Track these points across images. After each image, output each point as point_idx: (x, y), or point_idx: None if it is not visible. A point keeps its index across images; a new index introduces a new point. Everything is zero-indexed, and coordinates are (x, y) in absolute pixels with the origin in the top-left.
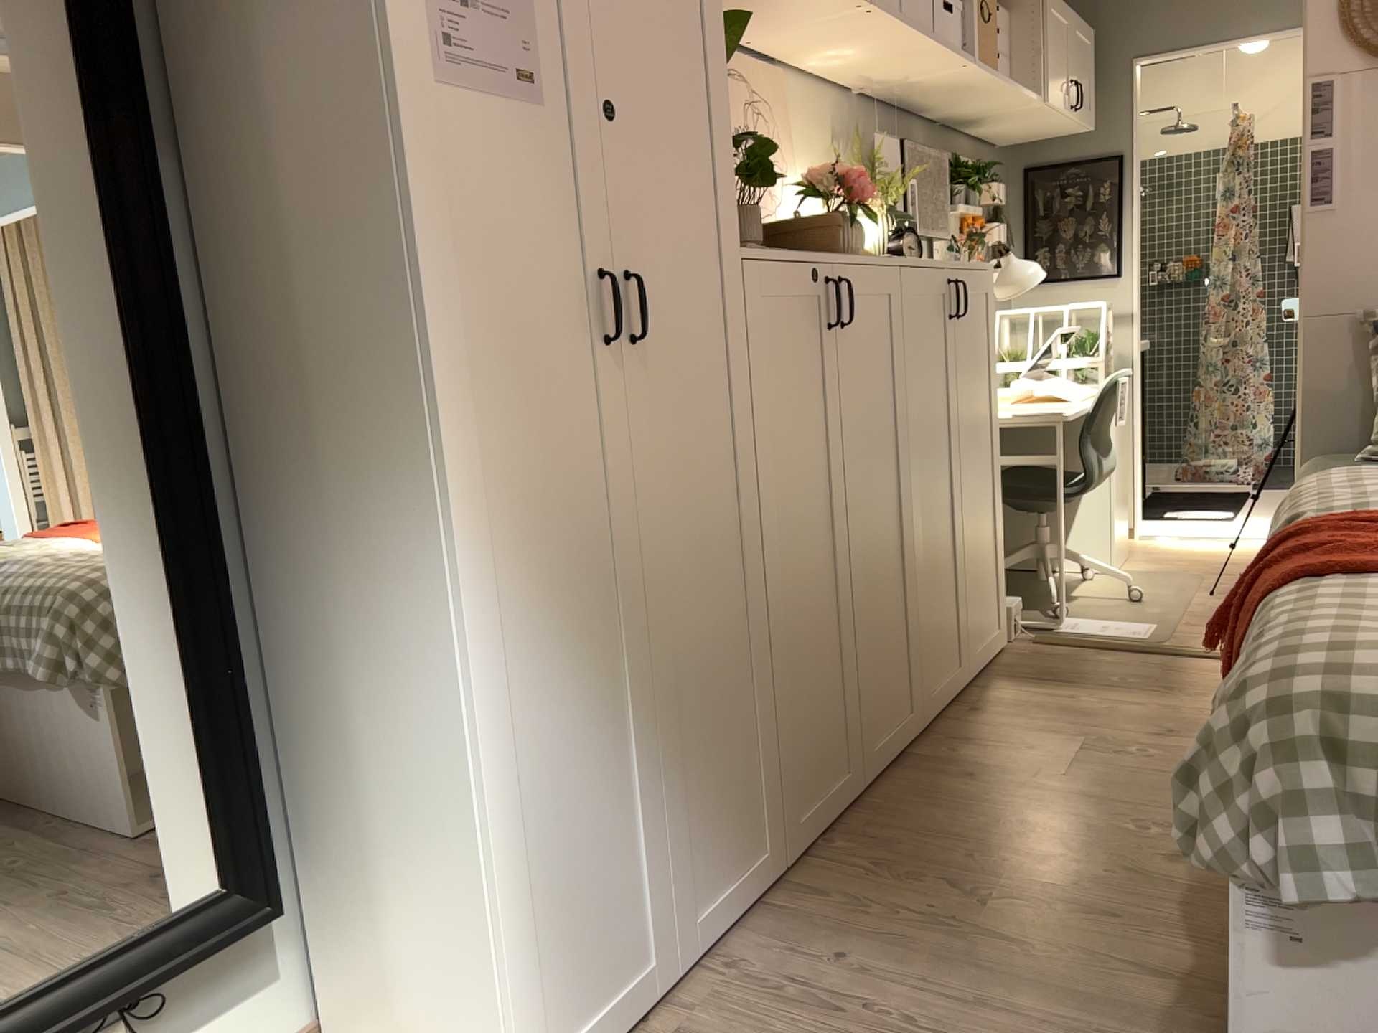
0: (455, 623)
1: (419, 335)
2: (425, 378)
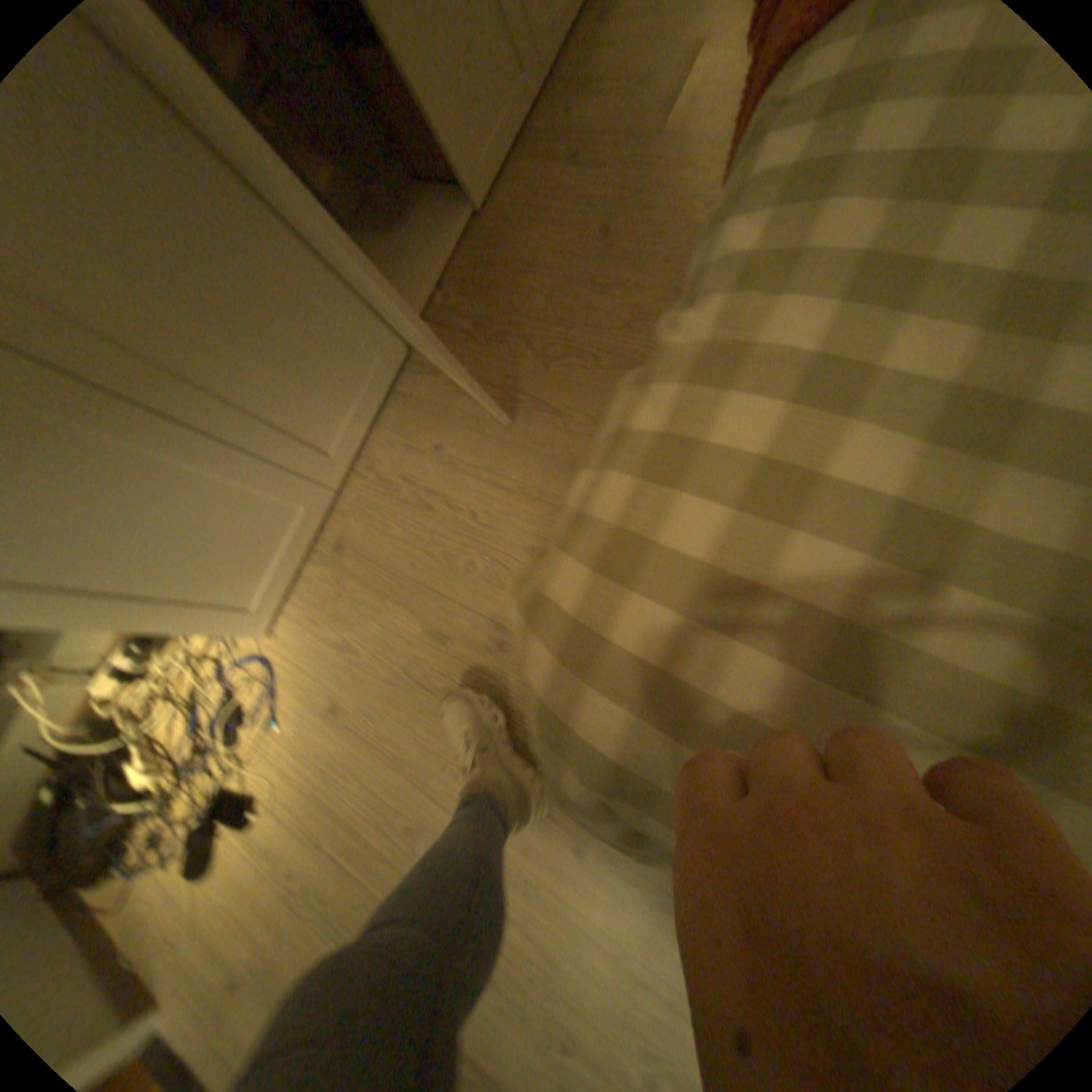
0: None
1: None
2: None
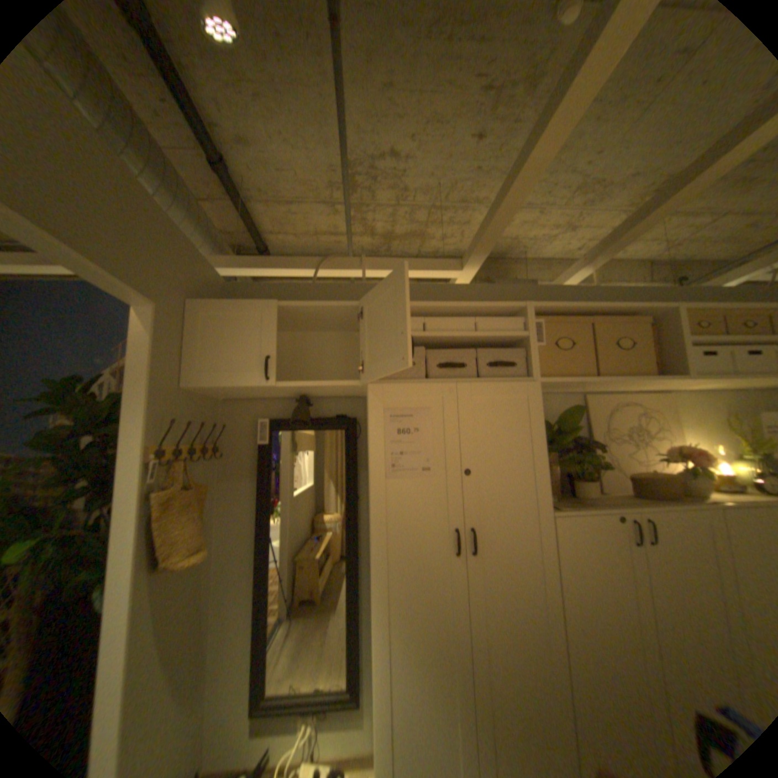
0: (373, 649)
1: (371, 555)
2: (372, 568)
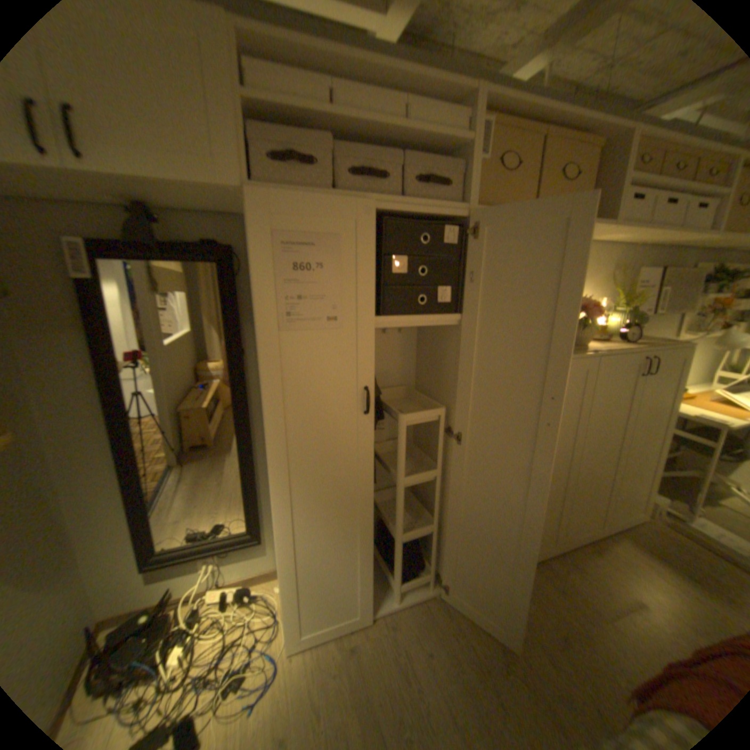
0: (273, 510)
1: (265, 421)
2: (267, 435)
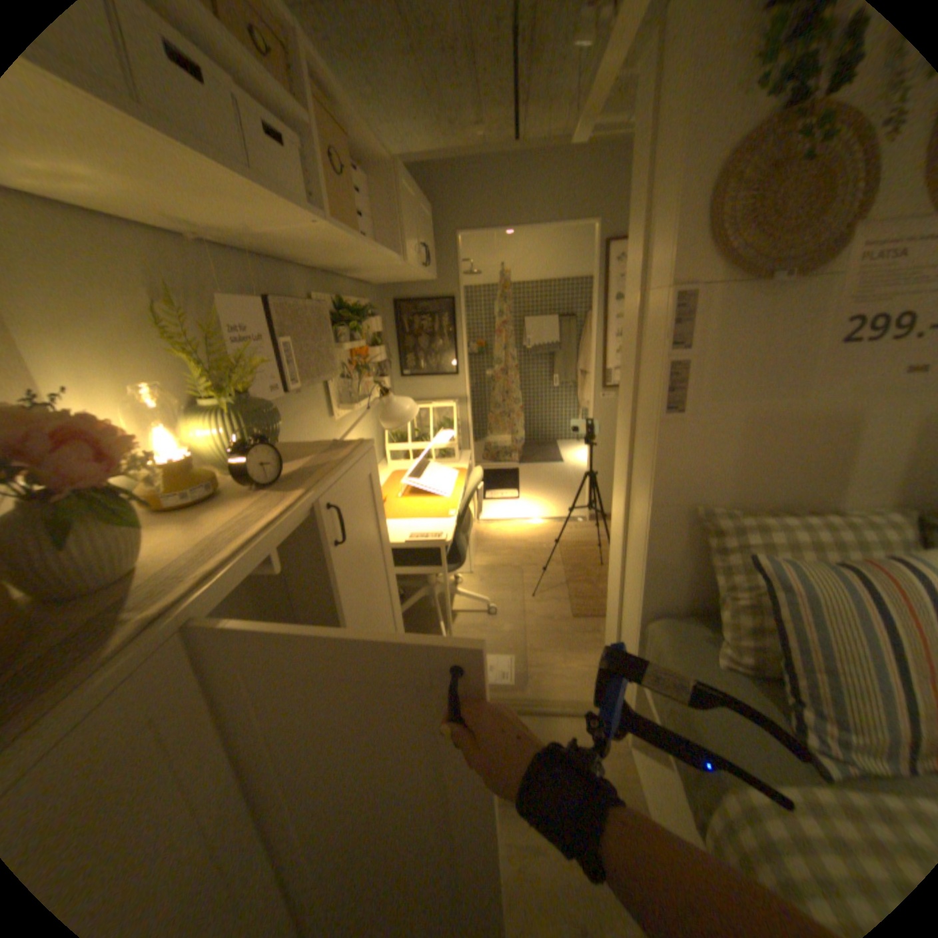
0: None
1: None
2: None
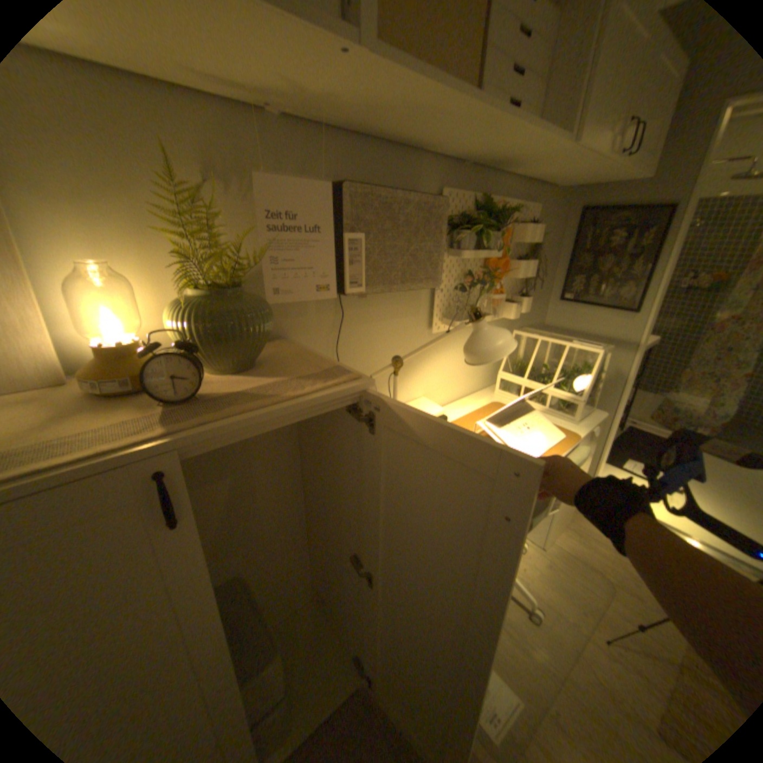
0: None
1: None
2: None
